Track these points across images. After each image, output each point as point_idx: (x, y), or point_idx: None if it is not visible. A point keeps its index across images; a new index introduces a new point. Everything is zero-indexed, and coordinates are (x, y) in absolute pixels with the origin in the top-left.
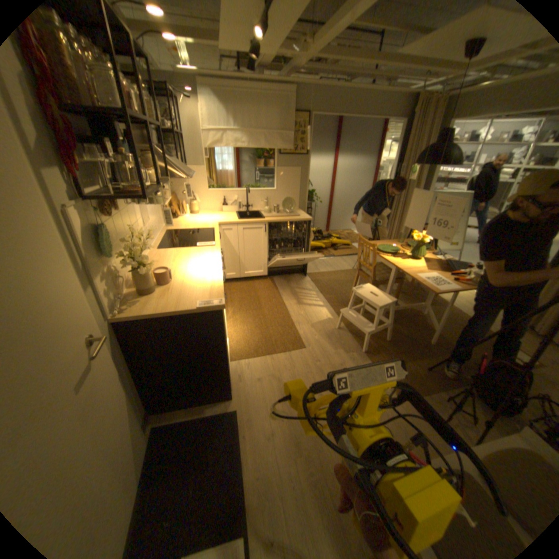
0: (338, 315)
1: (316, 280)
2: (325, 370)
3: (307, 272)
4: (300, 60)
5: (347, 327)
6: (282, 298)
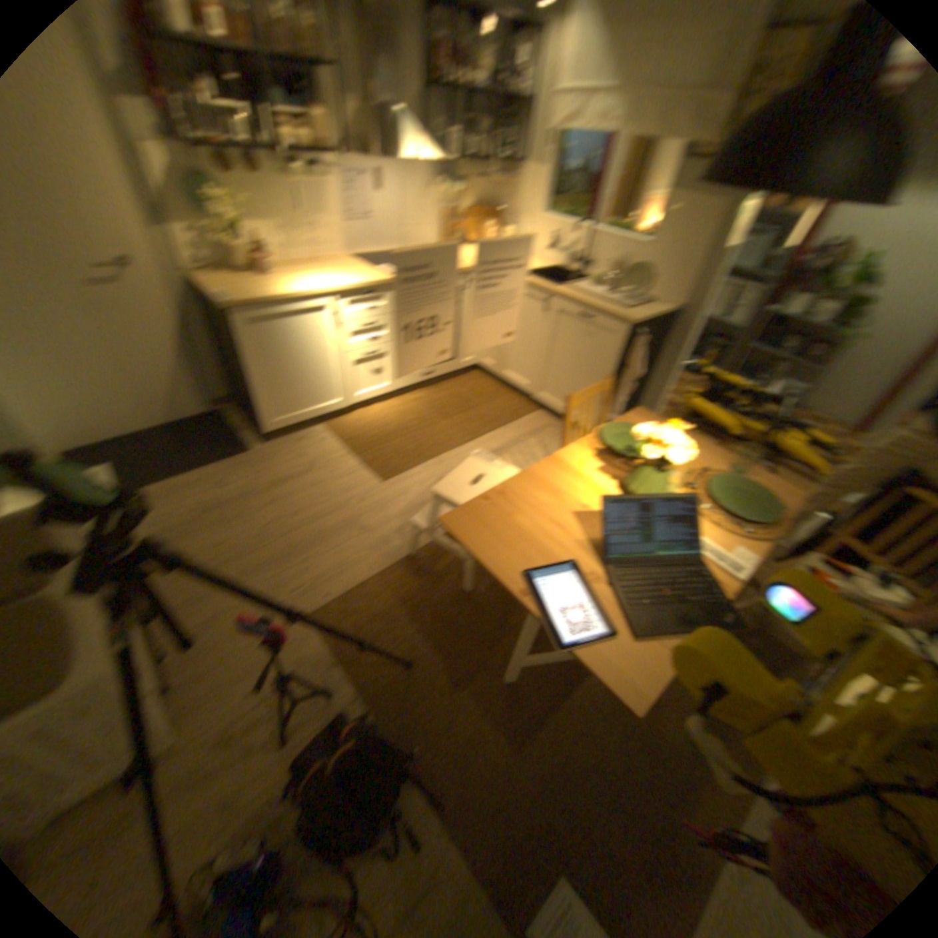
0: None
1: None
2: (347, 510)
3: None
4: None
5: None
6: (493, 430)
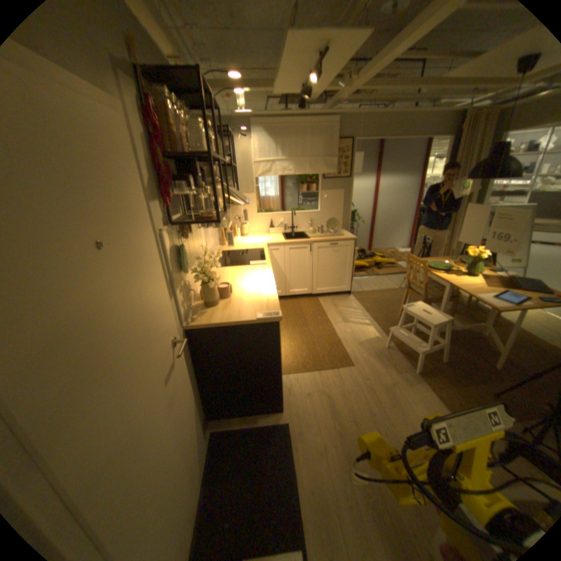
0: (386, 334)
1: (361, 299)
2: (377, 391)
3: (350, 291)
4: (344, 94)
5: (397, 347)
6: (326, 316)
